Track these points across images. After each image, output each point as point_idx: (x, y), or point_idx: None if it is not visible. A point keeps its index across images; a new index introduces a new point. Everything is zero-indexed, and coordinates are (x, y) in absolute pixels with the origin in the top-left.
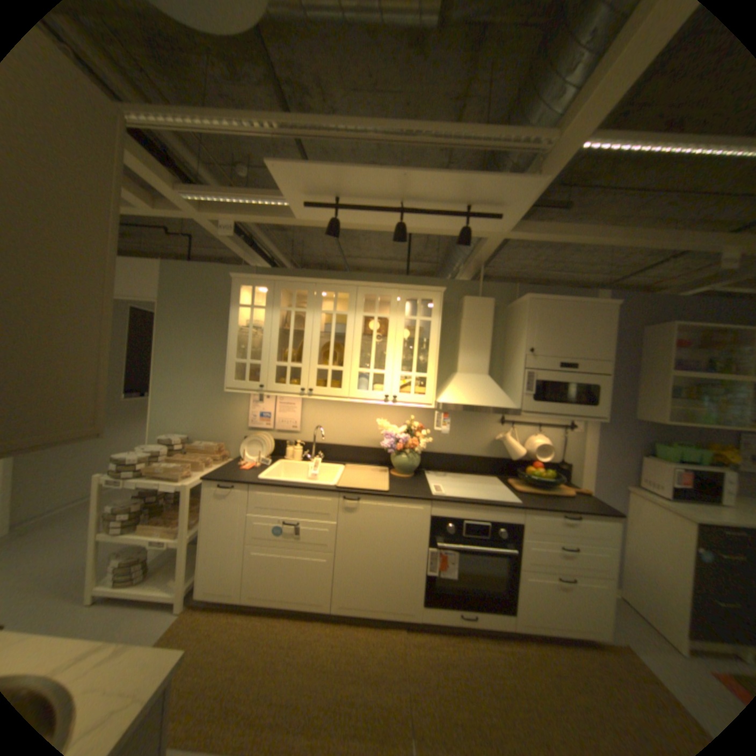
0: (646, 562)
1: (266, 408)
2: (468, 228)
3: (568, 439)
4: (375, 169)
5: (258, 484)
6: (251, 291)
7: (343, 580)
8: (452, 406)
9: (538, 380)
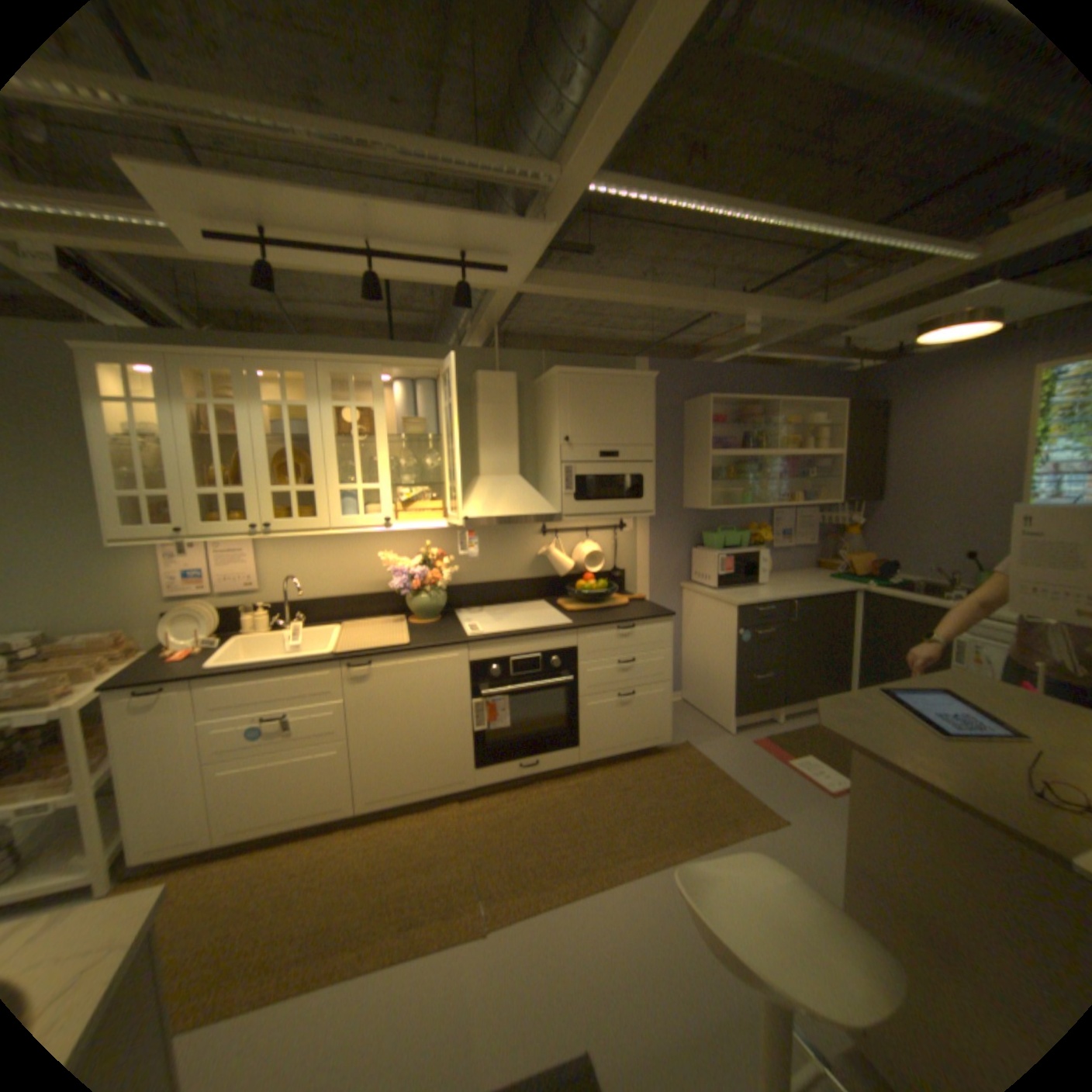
0: (699, 657)
1: (191, 564)
2: (468, 281)
3: (618, 541)
4: (319, 193)
5: (206, 677)
6: (117, 373)
7: (366, 770)
8: (479, 521)
9: (577, 477)
